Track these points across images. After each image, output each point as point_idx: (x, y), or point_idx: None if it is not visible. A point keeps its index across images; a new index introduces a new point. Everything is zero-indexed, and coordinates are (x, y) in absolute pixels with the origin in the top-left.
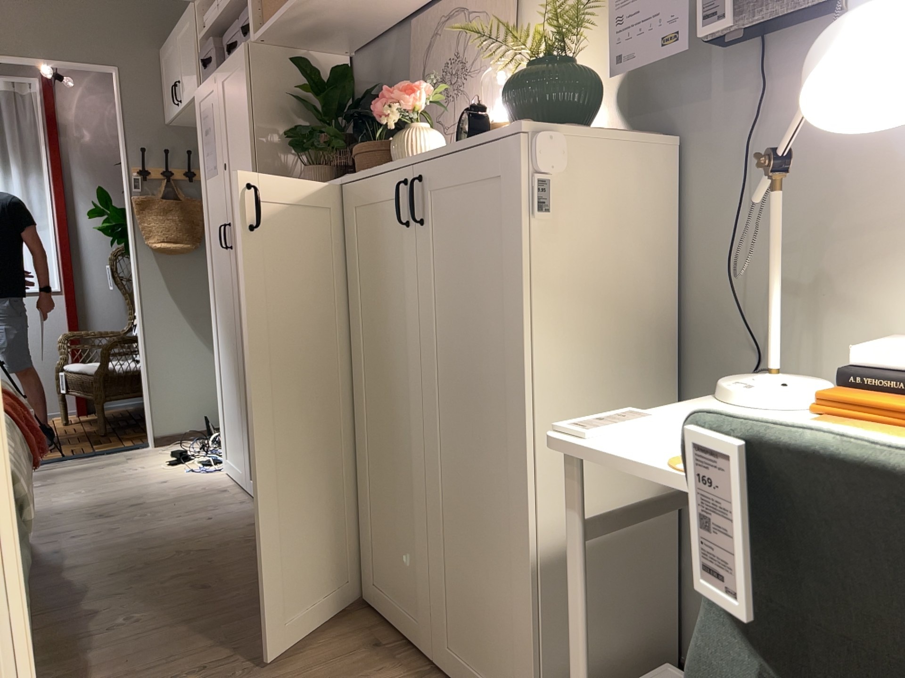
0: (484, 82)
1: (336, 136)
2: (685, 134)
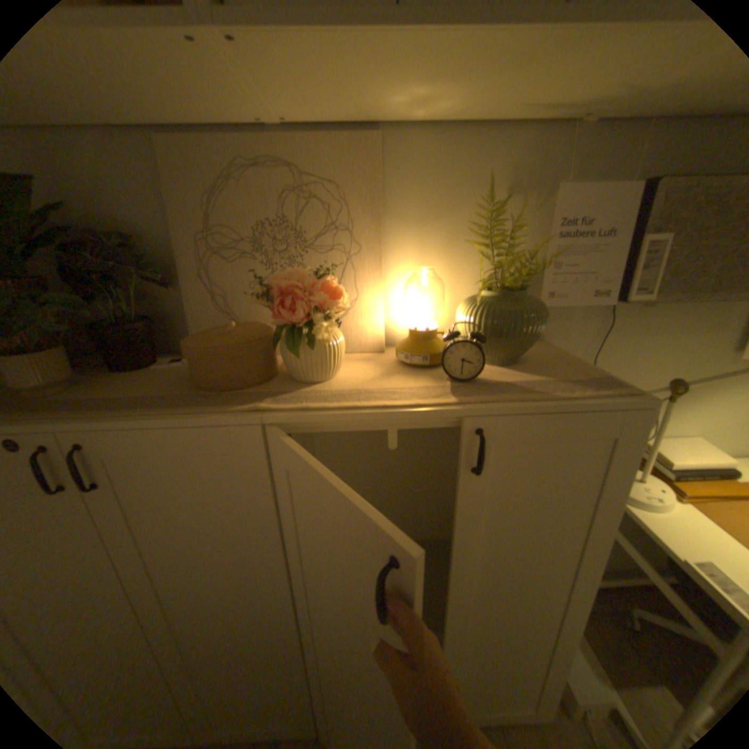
0: (350, 264)
1: (71, 300)
2: (549, 337)
